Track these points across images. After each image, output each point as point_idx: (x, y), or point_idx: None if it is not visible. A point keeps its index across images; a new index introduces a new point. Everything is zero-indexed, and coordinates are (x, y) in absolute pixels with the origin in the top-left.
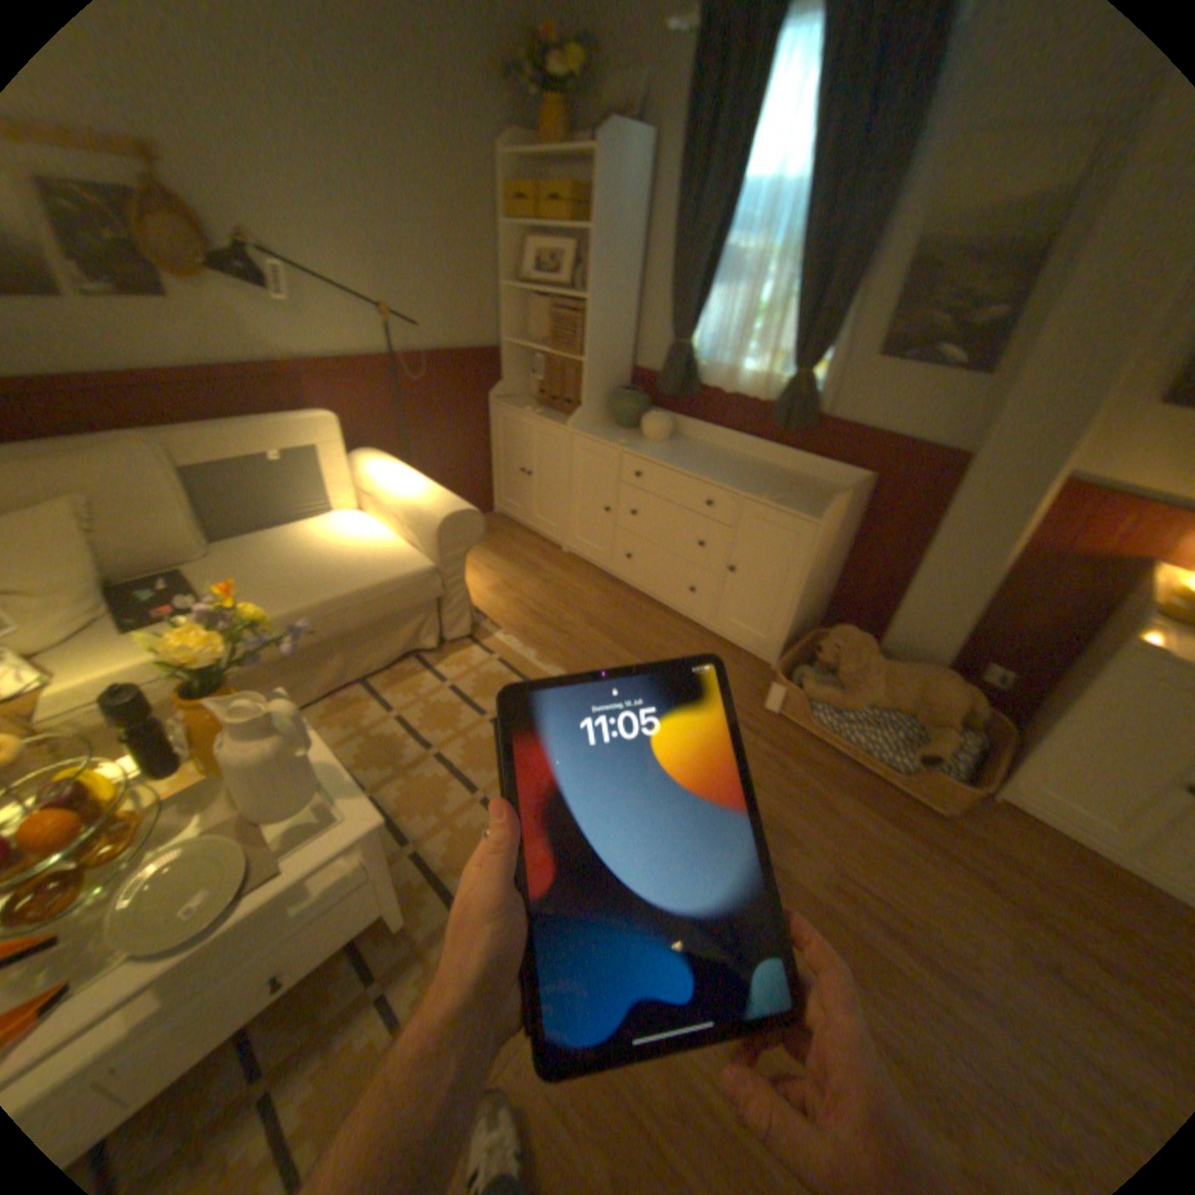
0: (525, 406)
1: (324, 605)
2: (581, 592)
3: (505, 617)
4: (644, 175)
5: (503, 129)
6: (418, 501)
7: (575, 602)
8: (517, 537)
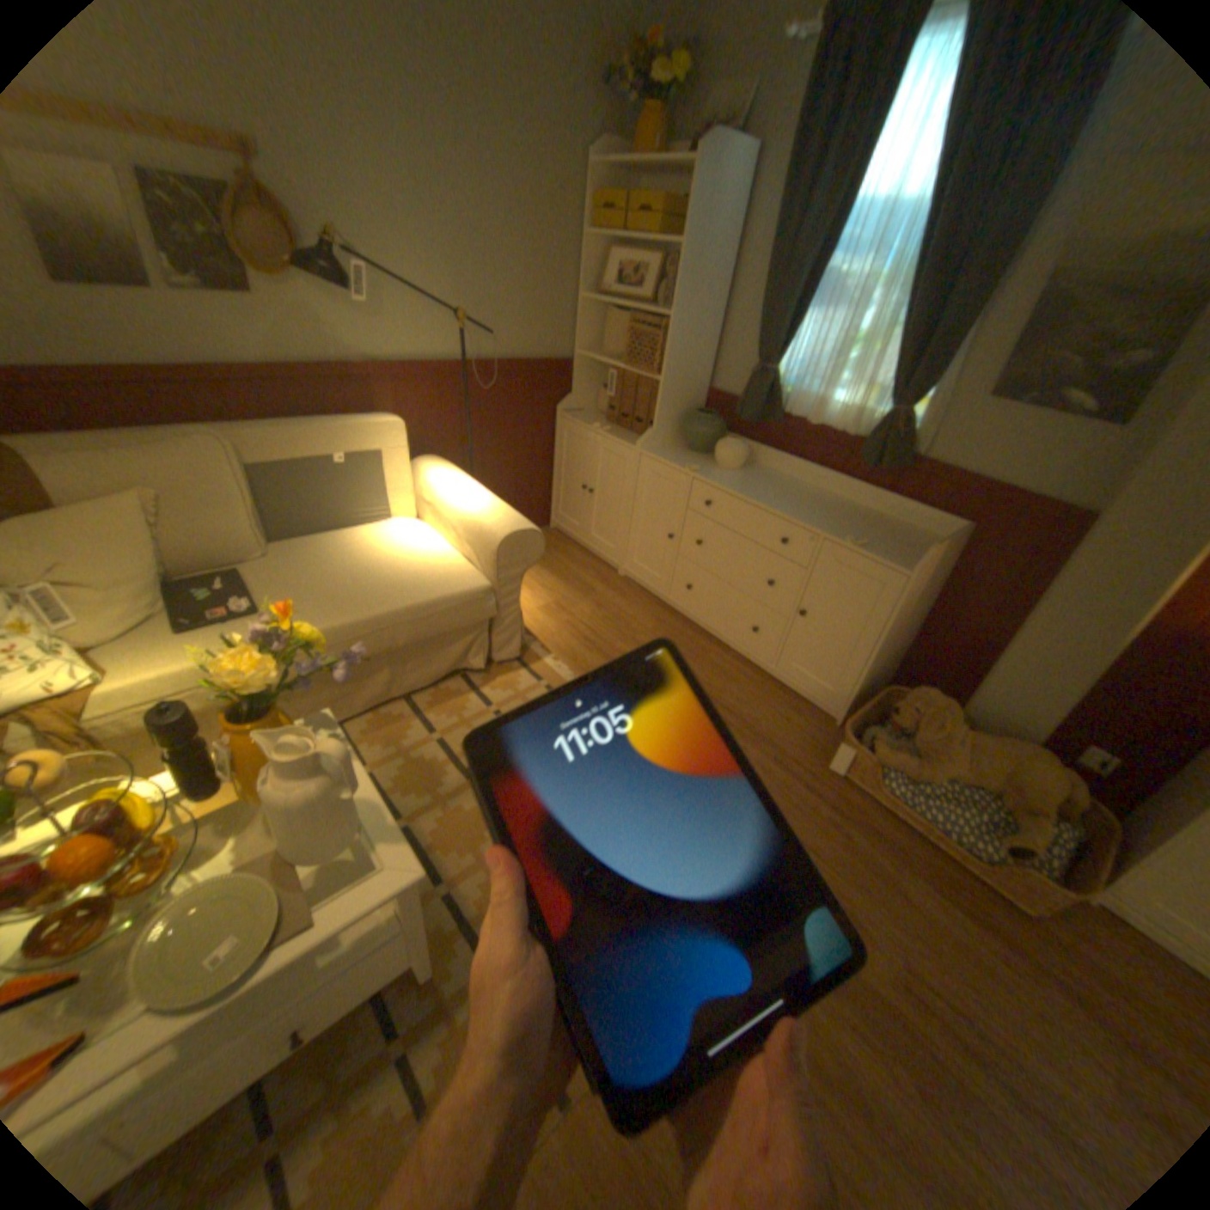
0: (592, 421)
1: (376, 619)
2: (635, 619)
3: (555, 640)
4: (742, 188)
5: (596, 135)
6: (479, 516)
7: (628, 631)
8: (571, 555)
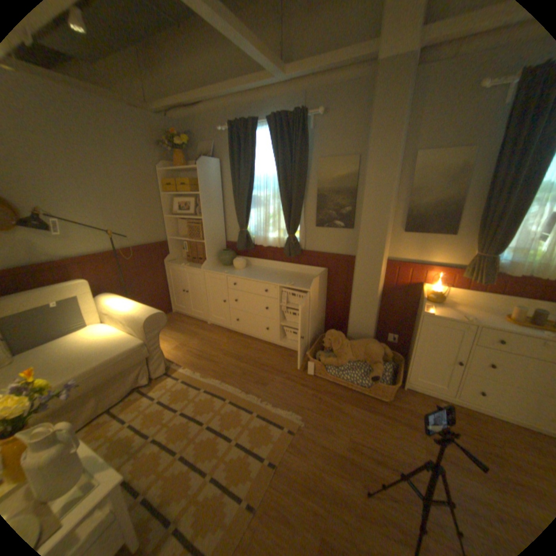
0: (181, 262)
1: (82, 374)
2: (218, 340)
3: (182, 360)
4: (217, 173)
5: (157, 161)
6: (131, 313)
7: (216, 345)
8: (184, 321)
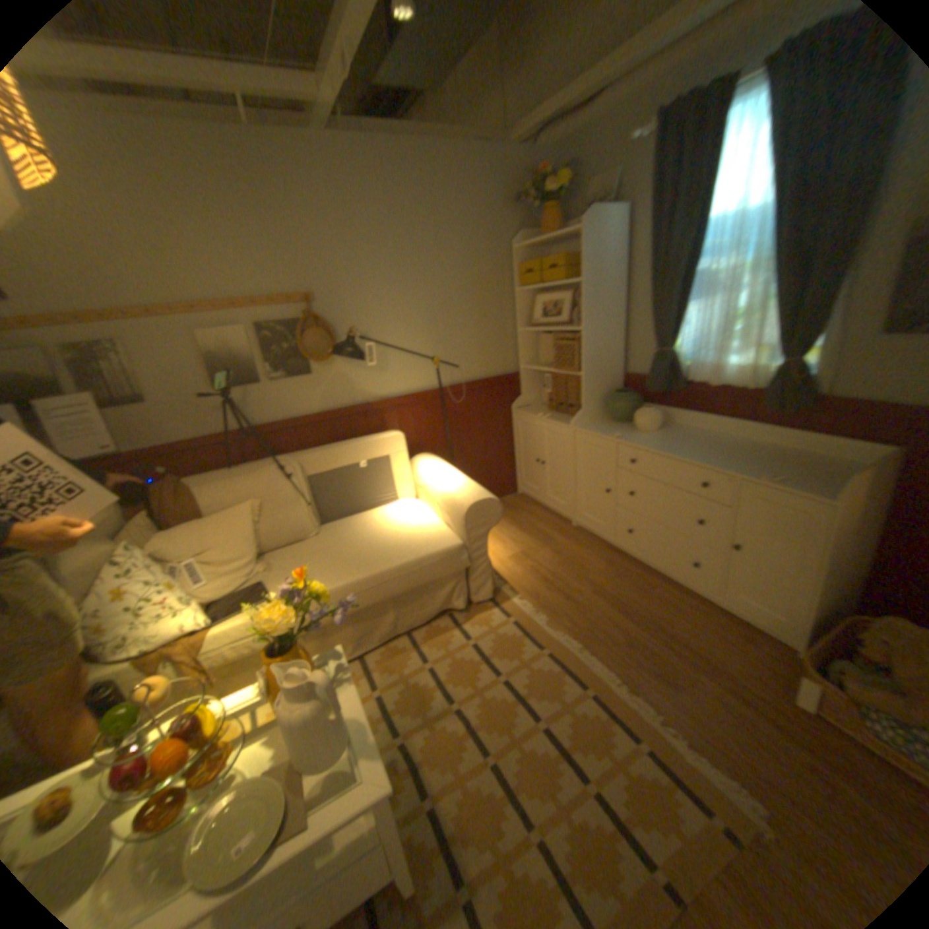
0: (536, 411)
1: (379, 574)
2: (587, 561)
3: (520, 582)
4: (619, 234)
5: (514, 232)
6: (450, 492)
7: (581, 571)
8: (533, 512)
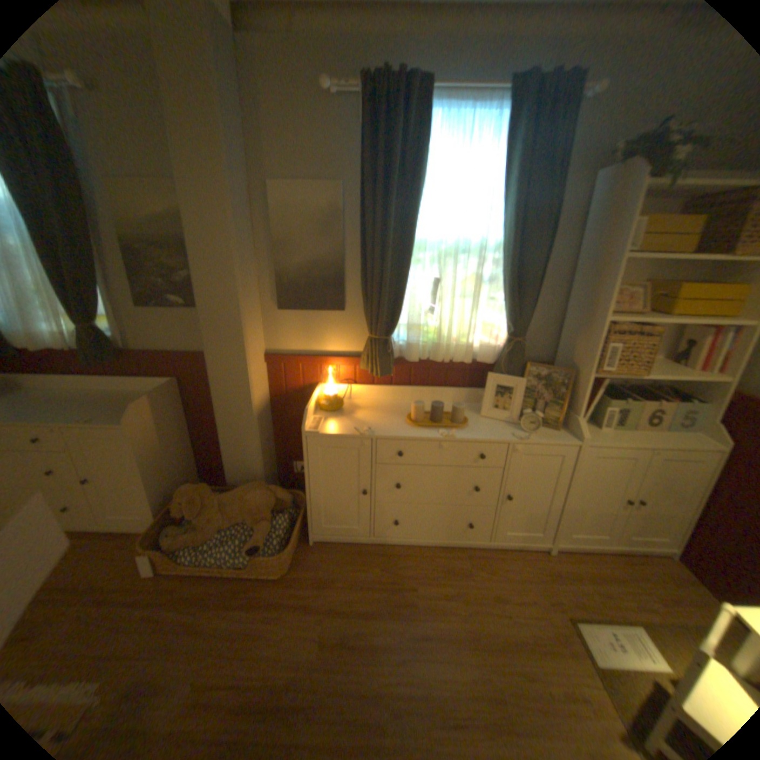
0: None
1: None
2: None
3: None
4: None
5: None
6: None
7: None
8: None
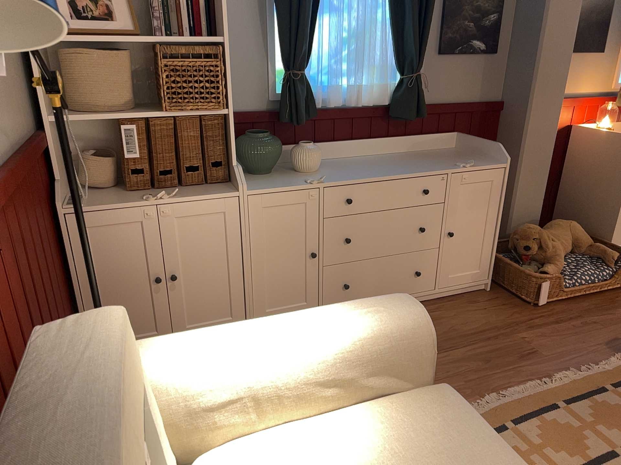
0: (114, 197)
1: None
2: None
3: None
4: None
5: None
6: (356, 331)
7: None
8: None
